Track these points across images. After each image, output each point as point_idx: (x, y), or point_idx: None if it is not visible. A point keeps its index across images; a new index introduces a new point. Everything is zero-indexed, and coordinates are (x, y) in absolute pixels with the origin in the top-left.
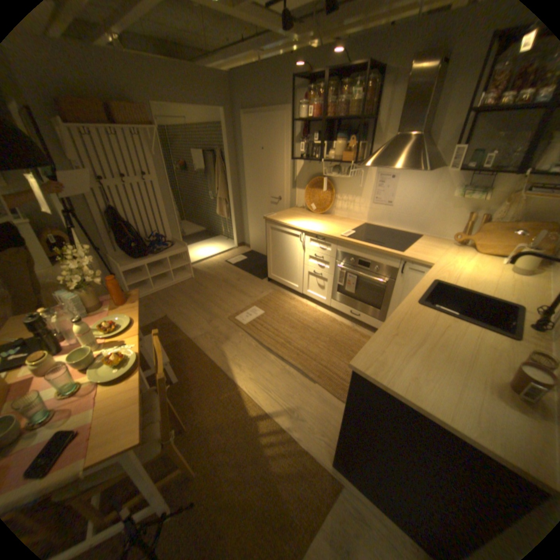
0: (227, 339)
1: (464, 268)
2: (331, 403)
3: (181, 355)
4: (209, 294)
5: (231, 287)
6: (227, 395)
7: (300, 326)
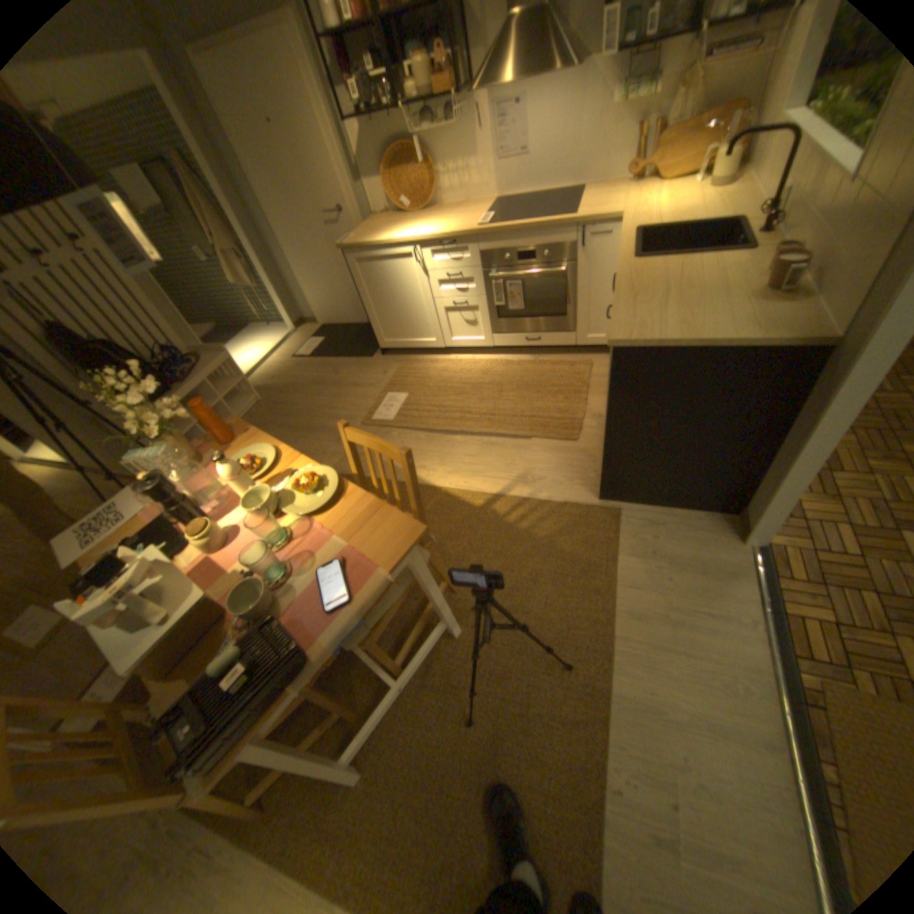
0: None
1: (657, 204)
2: (560, 447)
3: None
4: (306, 409)
5: (332, 385)
6: (432, 501)
7: (468, 388)
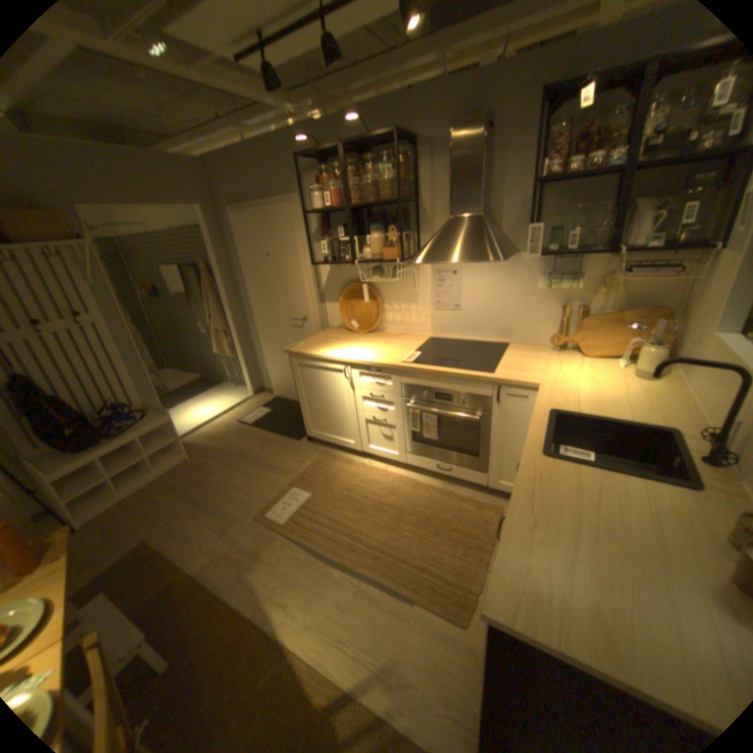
0: (256, 559)
1: (577, 383)
2: (444, 633)
3: (176, 613)
4: (217, 482)
5: (251, 462)
6: (270, 673)
7: (369, 505)
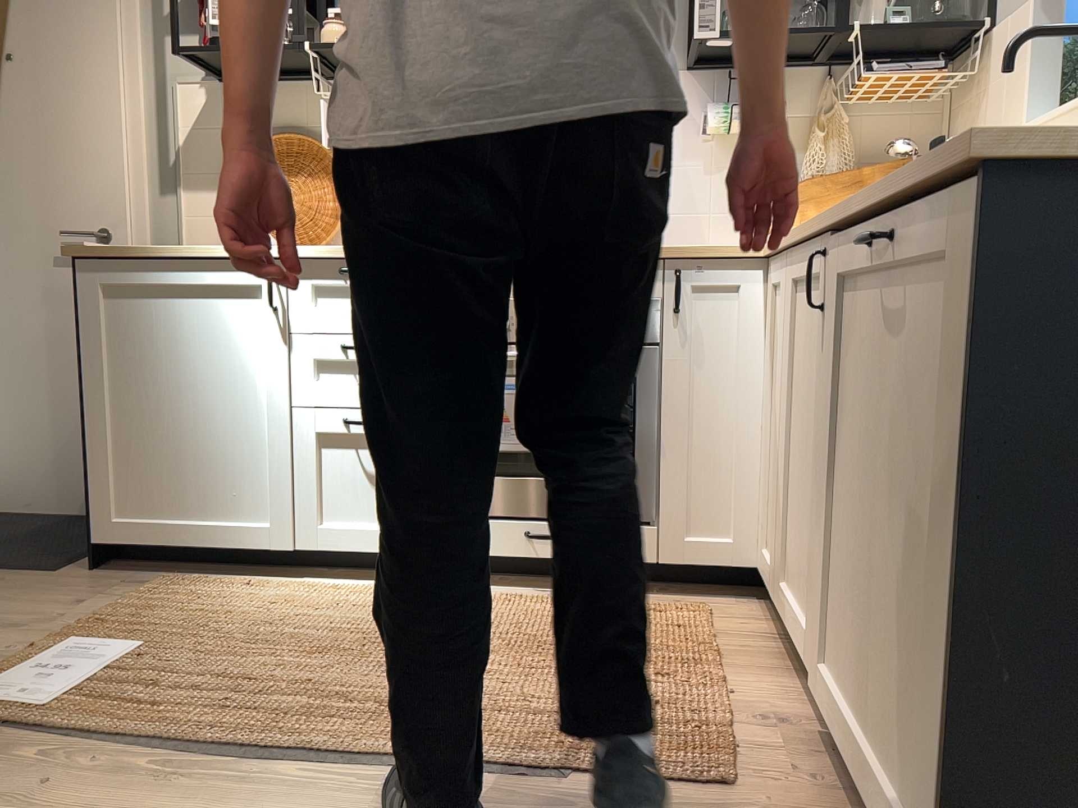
0: None
1: None
2: None
3: None
4: None
5: None
6: None
7: (353, 644)
